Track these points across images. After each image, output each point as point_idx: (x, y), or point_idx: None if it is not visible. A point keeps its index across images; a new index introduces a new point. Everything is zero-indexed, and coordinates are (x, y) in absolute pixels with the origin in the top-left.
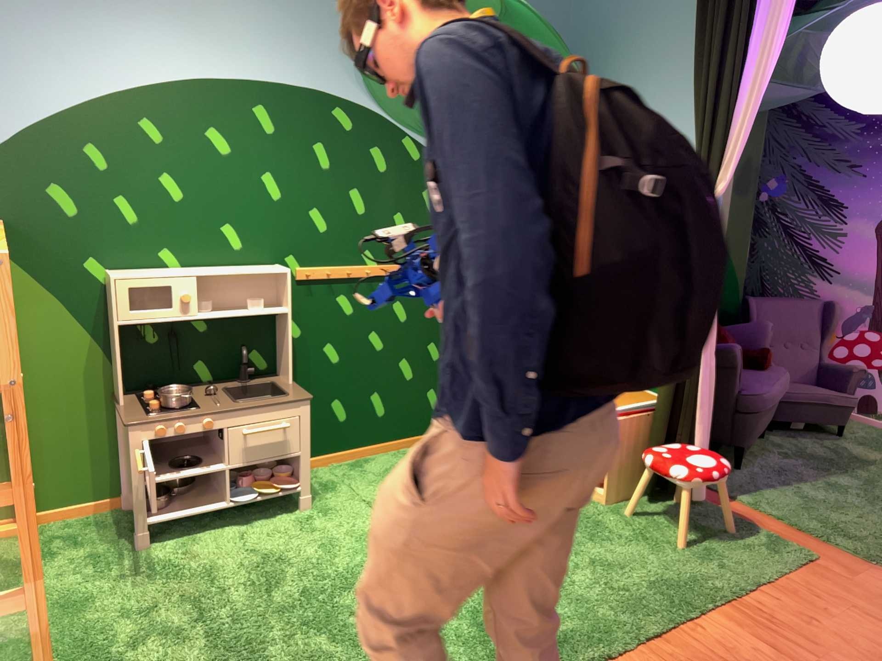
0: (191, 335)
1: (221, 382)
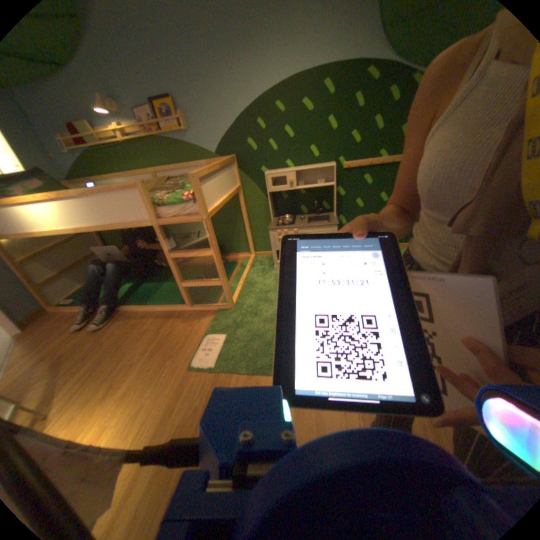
0: (296, 194)
1: (307, 213)
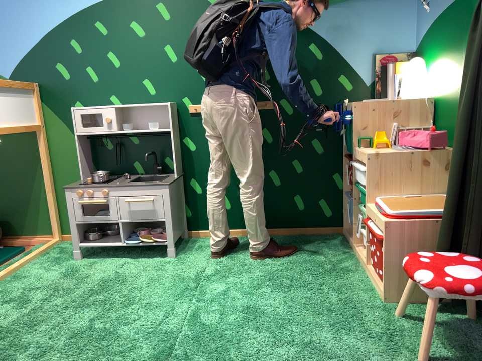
0: (127, 146)
1: (142, 175)
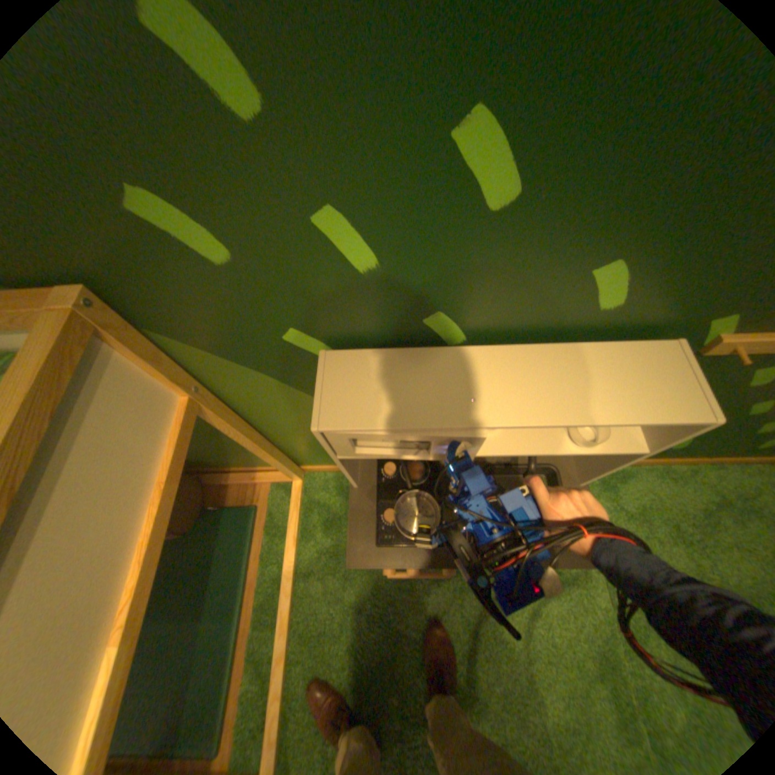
0: None
1: None
